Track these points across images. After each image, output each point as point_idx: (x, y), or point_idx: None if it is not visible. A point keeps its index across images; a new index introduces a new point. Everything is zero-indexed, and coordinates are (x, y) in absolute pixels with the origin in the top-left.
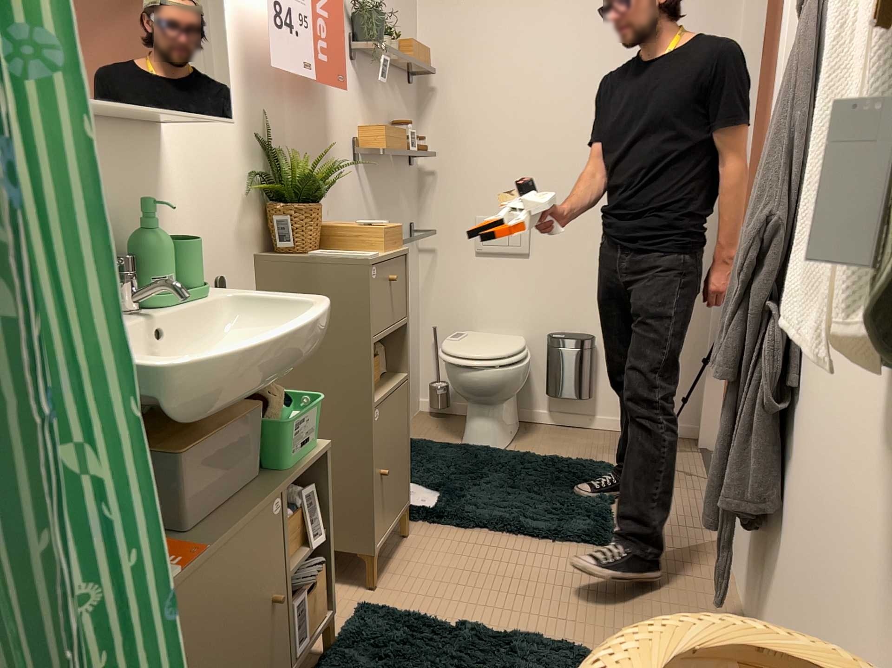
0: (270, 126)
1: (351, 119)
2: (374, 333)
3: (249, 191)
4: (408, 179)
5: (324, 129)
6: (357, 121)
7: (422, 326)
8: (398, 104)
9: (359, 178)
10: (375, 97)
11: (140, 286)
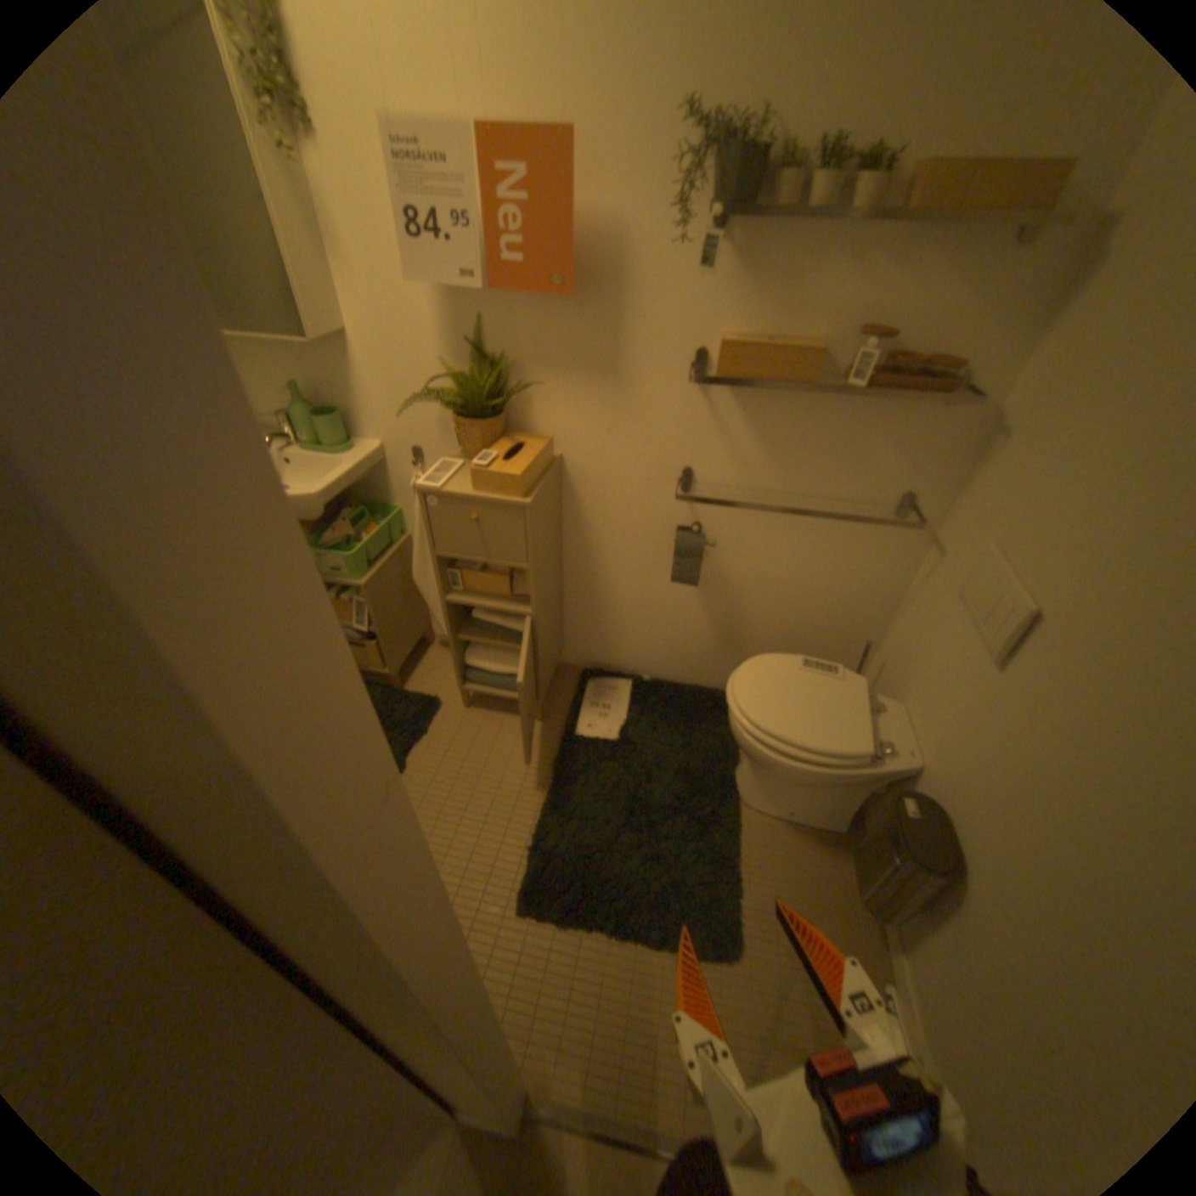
0: (478, 328)
1: (691, 314)
2: (432, 549)
3: (424, 389)
4: (923, 418)
5: (606, 330)
6: (713, 315)
7: (889, 630)
8: (923, 279)
9: (701, 397)
10: (799, 272)
11: (292, 433)
